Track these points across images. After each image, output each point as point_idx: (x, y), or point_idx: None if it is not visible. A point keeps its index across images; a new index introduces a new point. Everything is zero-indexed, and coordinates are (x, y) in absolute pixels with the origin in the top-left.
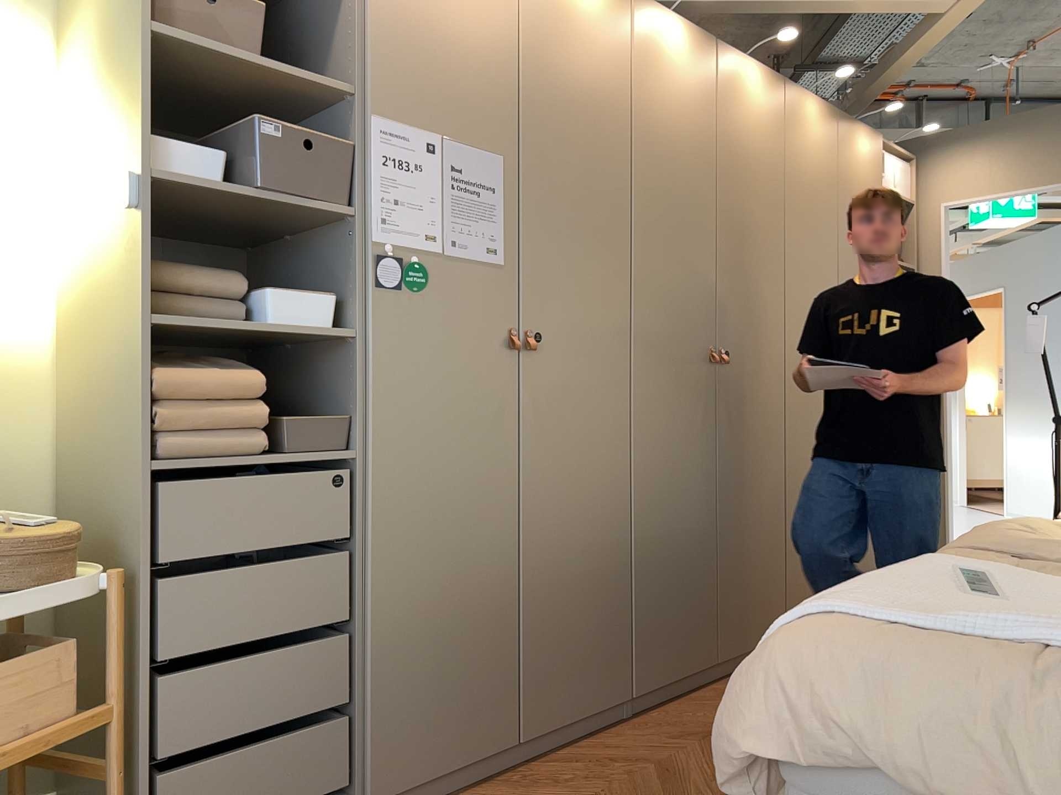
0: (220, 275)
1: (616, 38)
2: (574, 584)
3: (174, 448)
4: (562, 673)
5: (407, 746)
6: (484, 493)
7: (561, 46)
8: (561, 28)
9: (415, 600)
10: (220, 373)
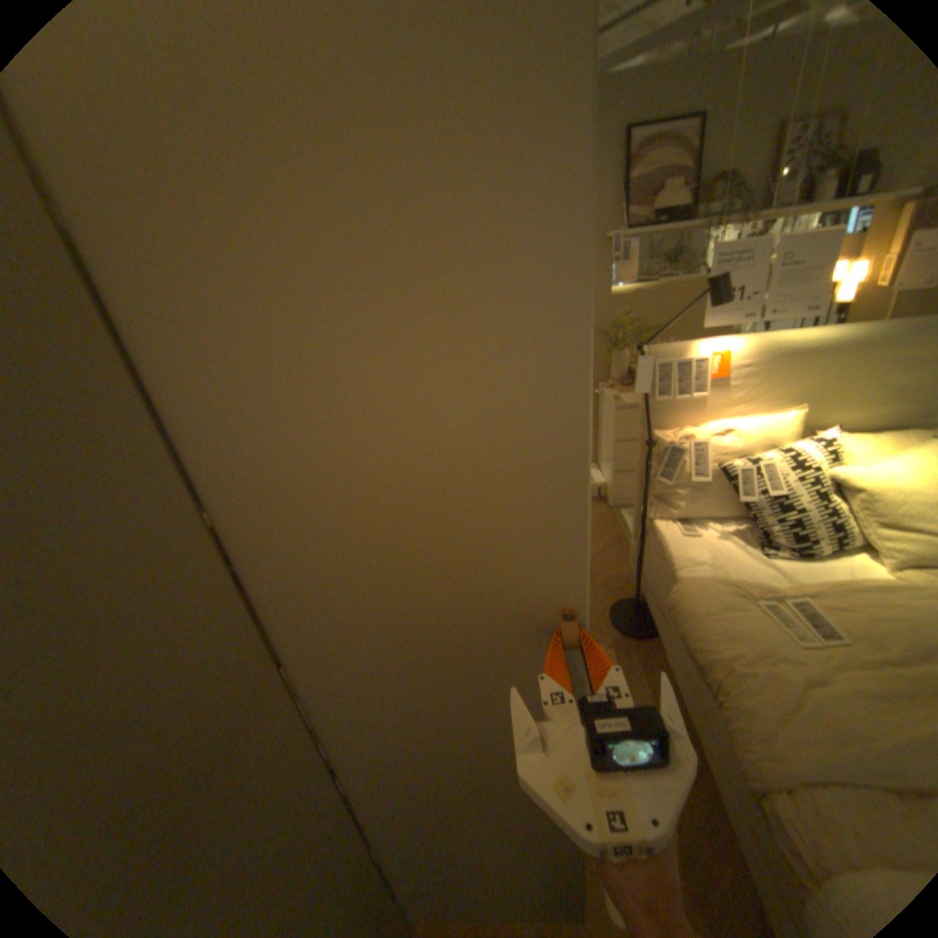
0: None
1: None
2: None
3: None
4: None
5: None
6: None
7: None
8: None
9: None
10: None
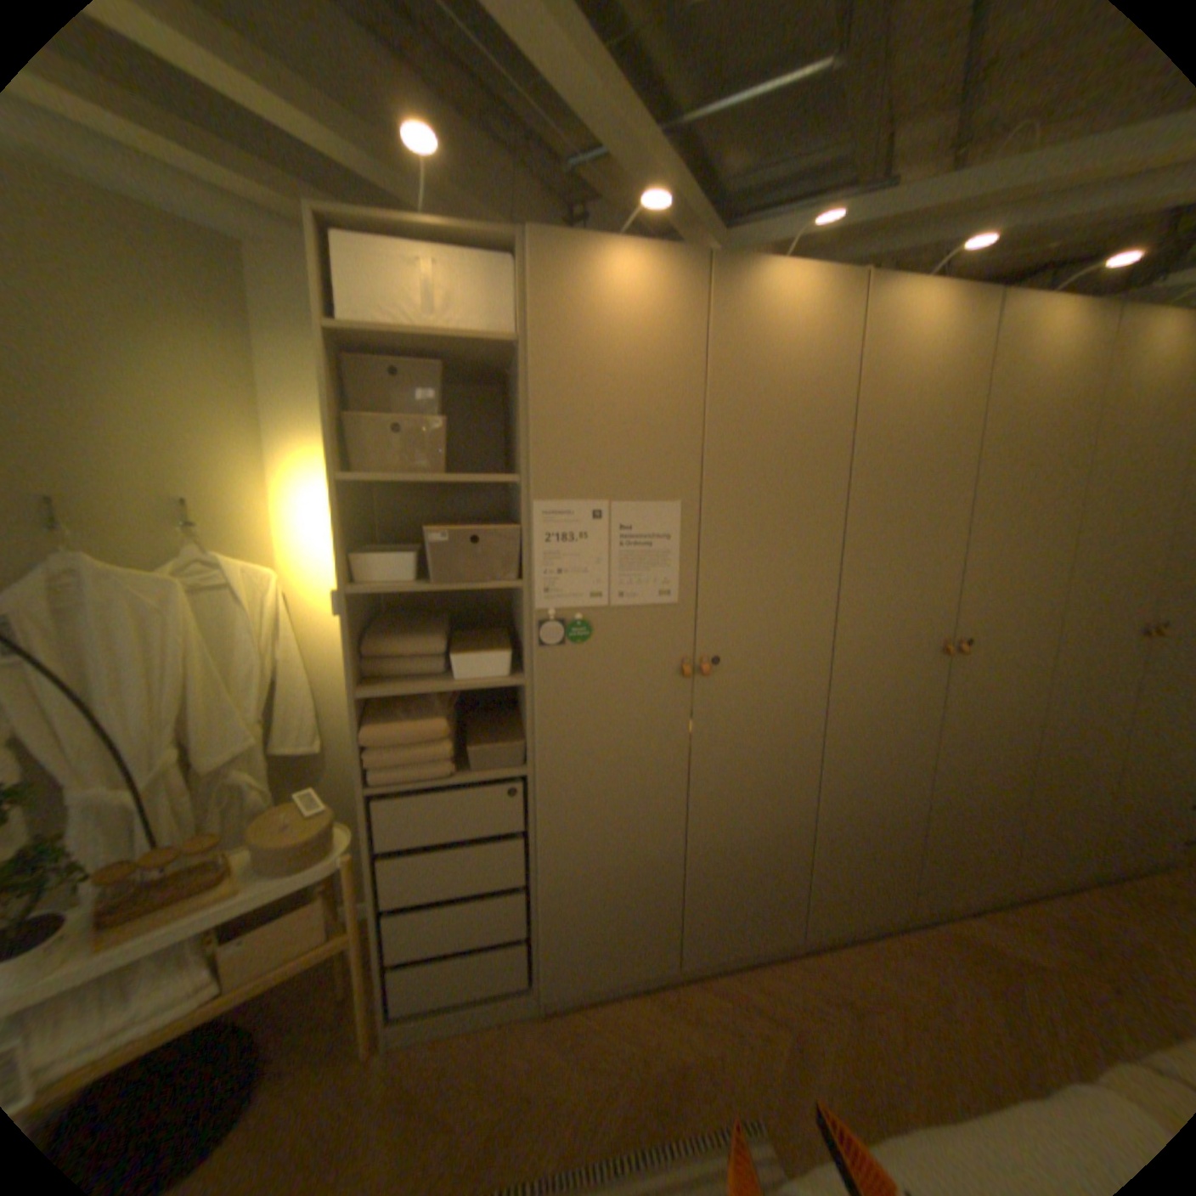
0: (424, 641)
1: (839, 338)
2: (744, 861)
3: (380, 780)
4: (727, 926)
5: (574, 971)
6: (650, 795)
7: (760, 369)
8: (761, 350)
9: (581, 875)
10: (415, 724)
